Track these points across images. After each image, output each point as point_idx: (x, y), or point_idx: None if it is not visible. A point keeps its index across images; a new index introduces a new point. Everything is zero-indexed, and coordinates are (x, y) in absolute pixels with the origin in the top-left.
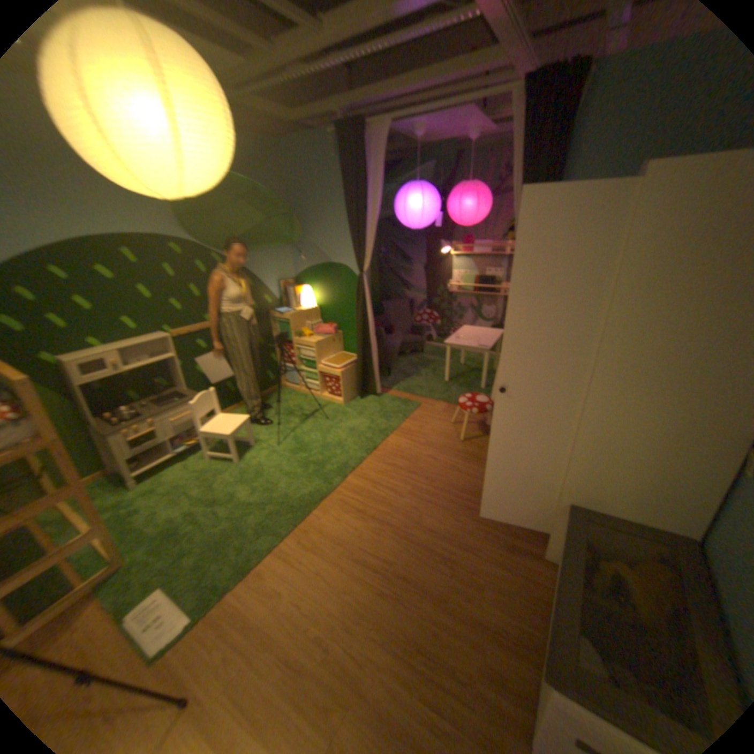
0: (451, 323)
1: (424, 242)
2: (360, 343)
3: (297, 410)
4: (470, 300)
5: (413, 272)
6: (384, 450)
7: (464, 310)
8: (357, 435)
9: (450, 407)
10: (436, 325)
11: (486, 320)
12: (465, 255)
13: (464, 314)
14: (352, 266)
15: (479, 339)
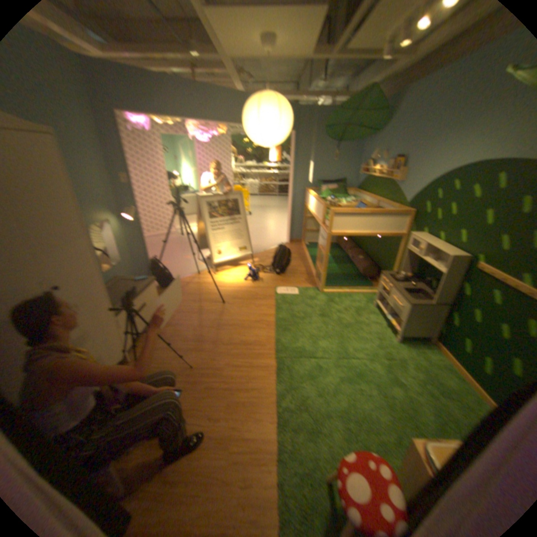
0: None
1: None
2: None
3: (429, 427)
4: None
5: None
6: (267, 408)
7: None
8: (310, 414)
9: None
10: None
11: None
12: None
13: None
14: None
15: None
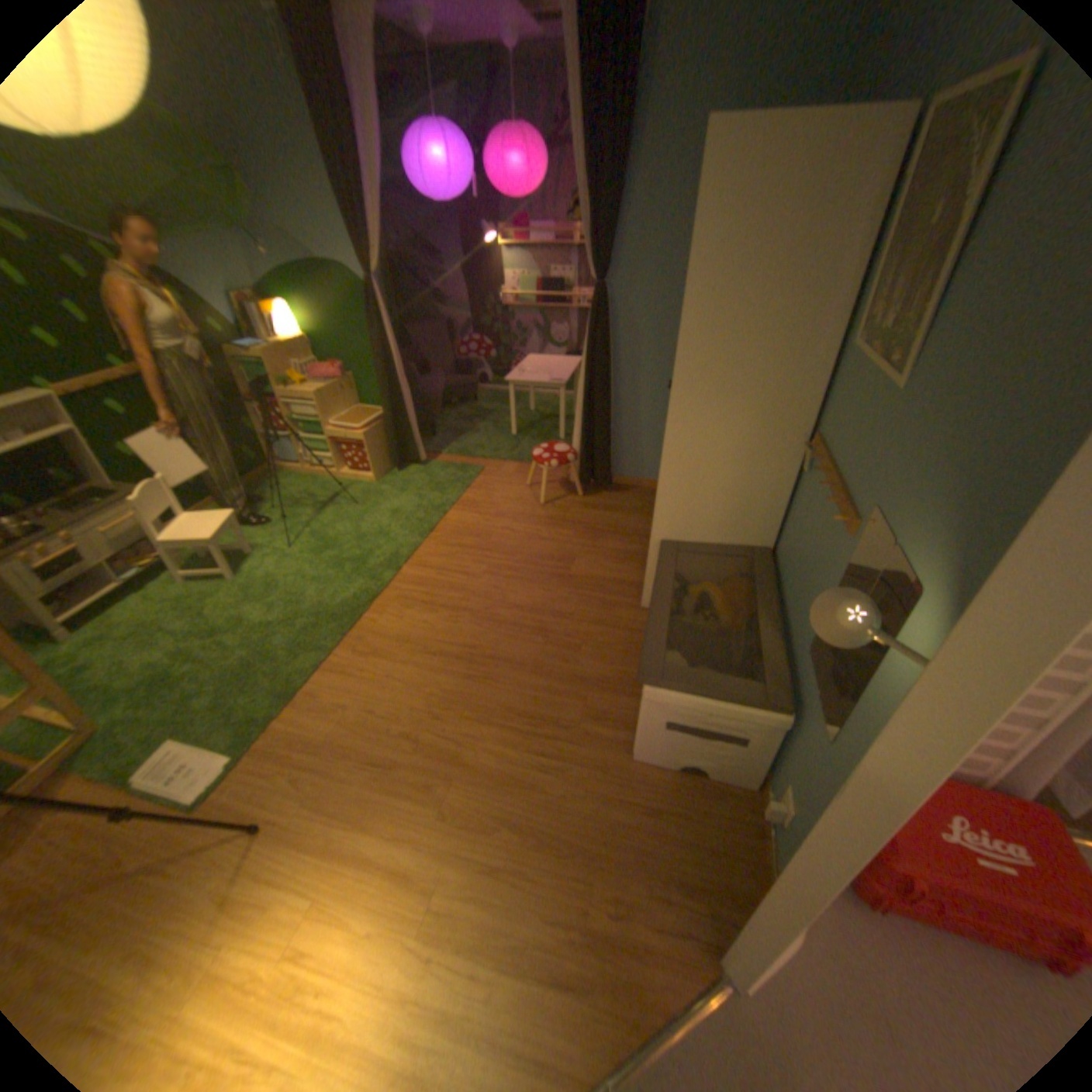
0: (511, 354)
1: (456, 225)
2: (383, 389)
3: (304, 498)
4: (533, 317)
5: (445, 275)
6: (444, 530)
7: (527, 334)
8: (403, 518)
9: (523, 467)
10: (489, 358)
11: (558, 346)
12: (519, 247)
13: (527, 339)
14: (350, 264)
15: (550, 372)
